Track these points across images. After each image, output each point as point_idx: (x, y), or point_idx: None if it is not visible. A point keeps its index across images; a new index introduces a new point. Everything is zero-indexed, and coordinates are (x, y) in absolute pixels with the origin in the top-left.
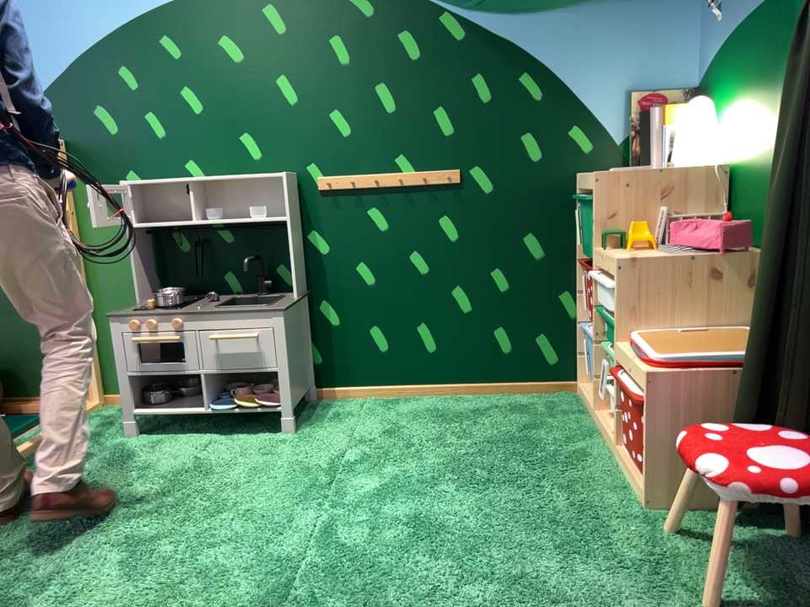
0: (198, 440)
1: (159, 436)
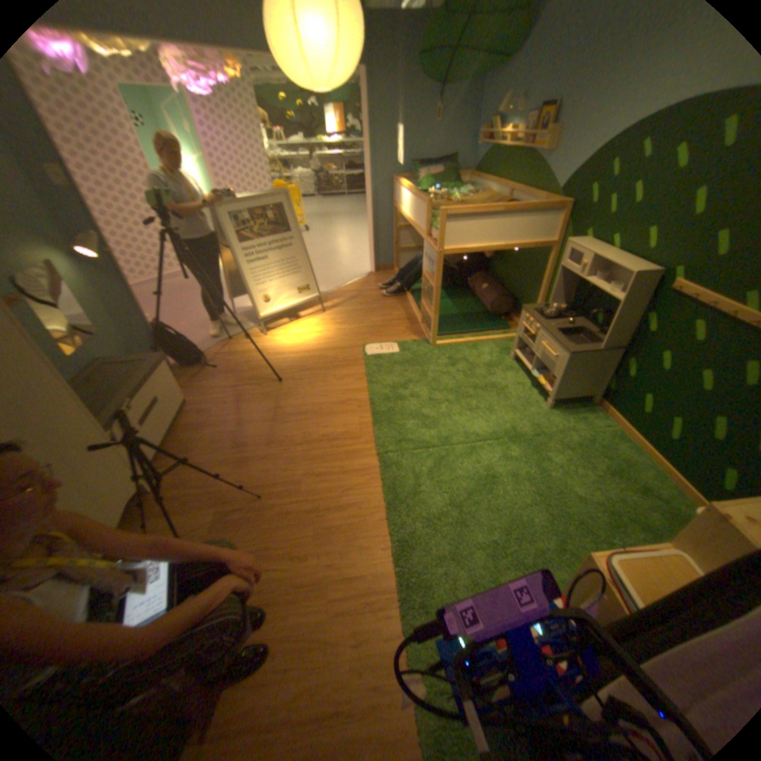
0: (522, 381)
1: (517, 367)
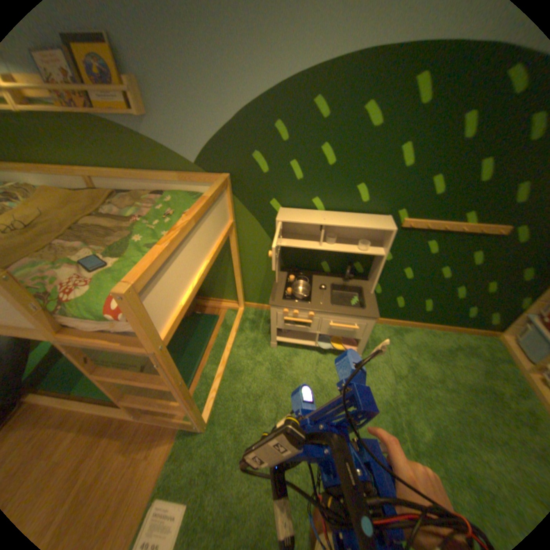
0: (309, 356)
1: (287, 347)
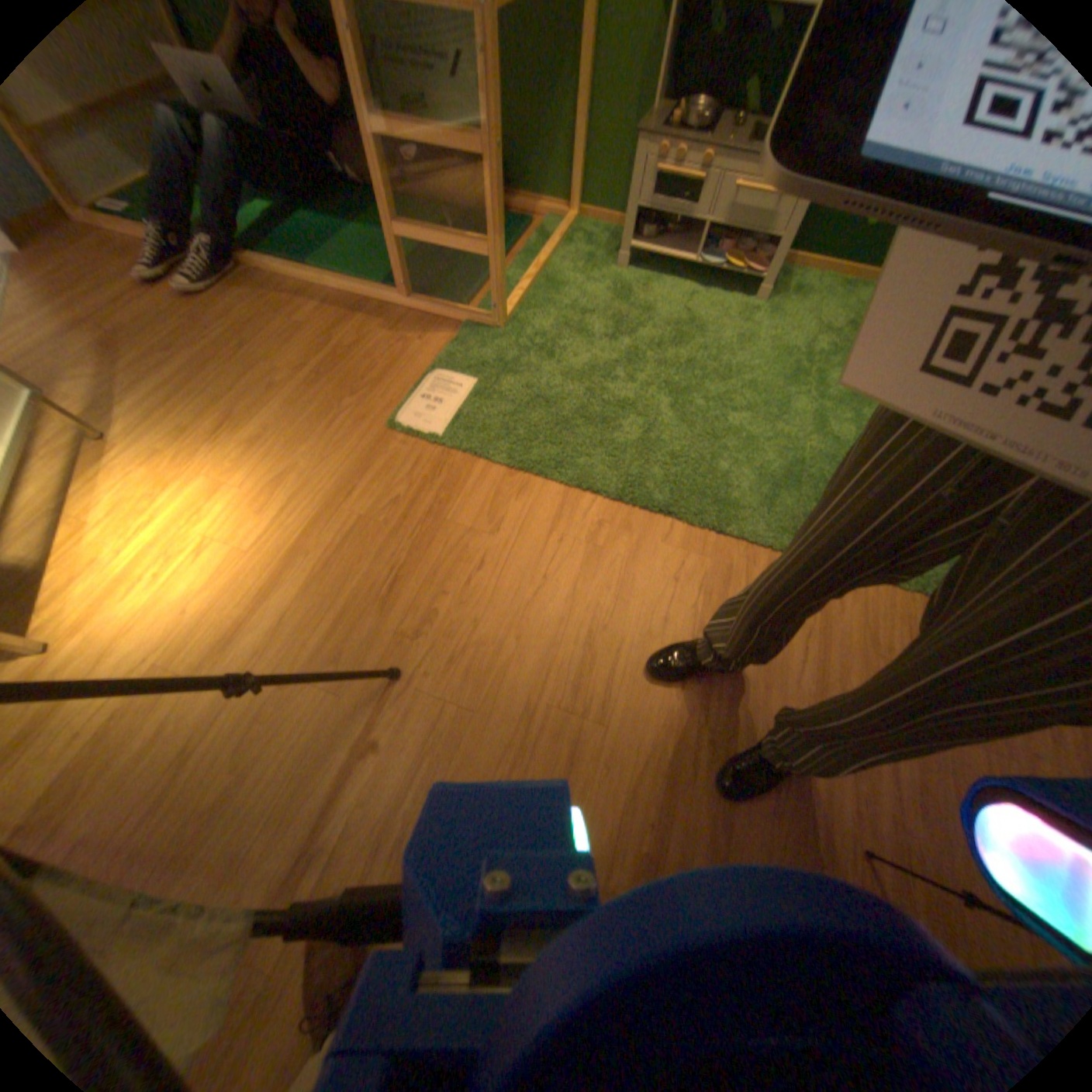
0: (679, 285)
1: (642, 270)
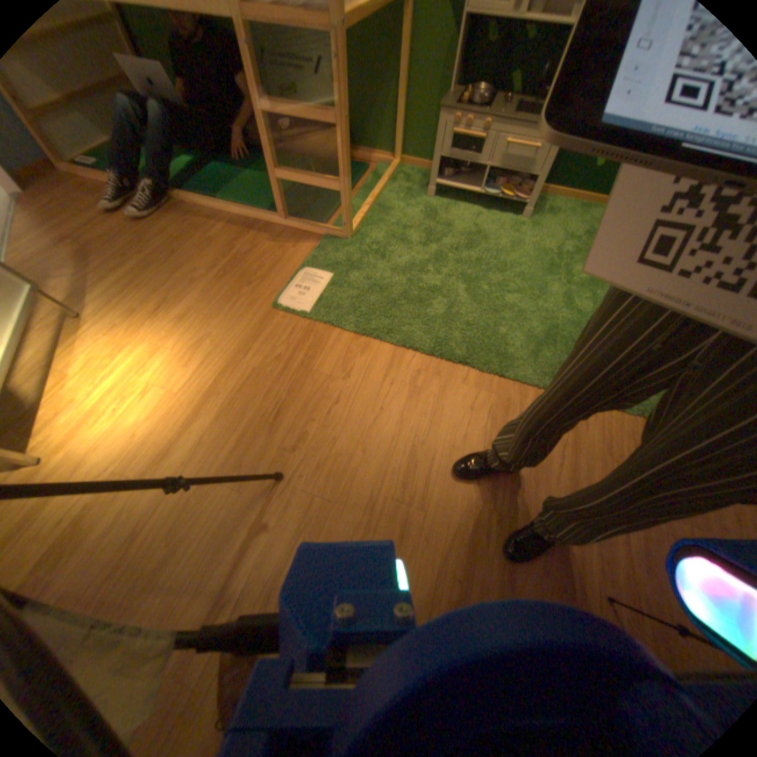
0: (469, 208)
1: (444, 198)
